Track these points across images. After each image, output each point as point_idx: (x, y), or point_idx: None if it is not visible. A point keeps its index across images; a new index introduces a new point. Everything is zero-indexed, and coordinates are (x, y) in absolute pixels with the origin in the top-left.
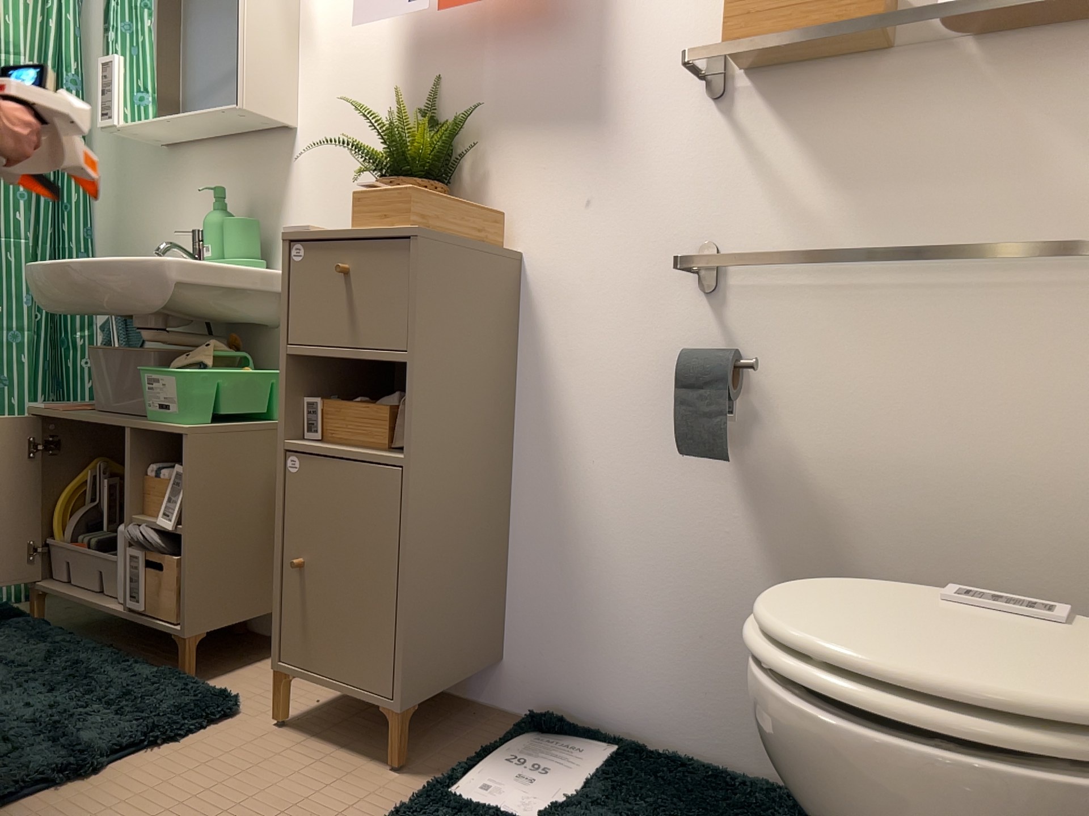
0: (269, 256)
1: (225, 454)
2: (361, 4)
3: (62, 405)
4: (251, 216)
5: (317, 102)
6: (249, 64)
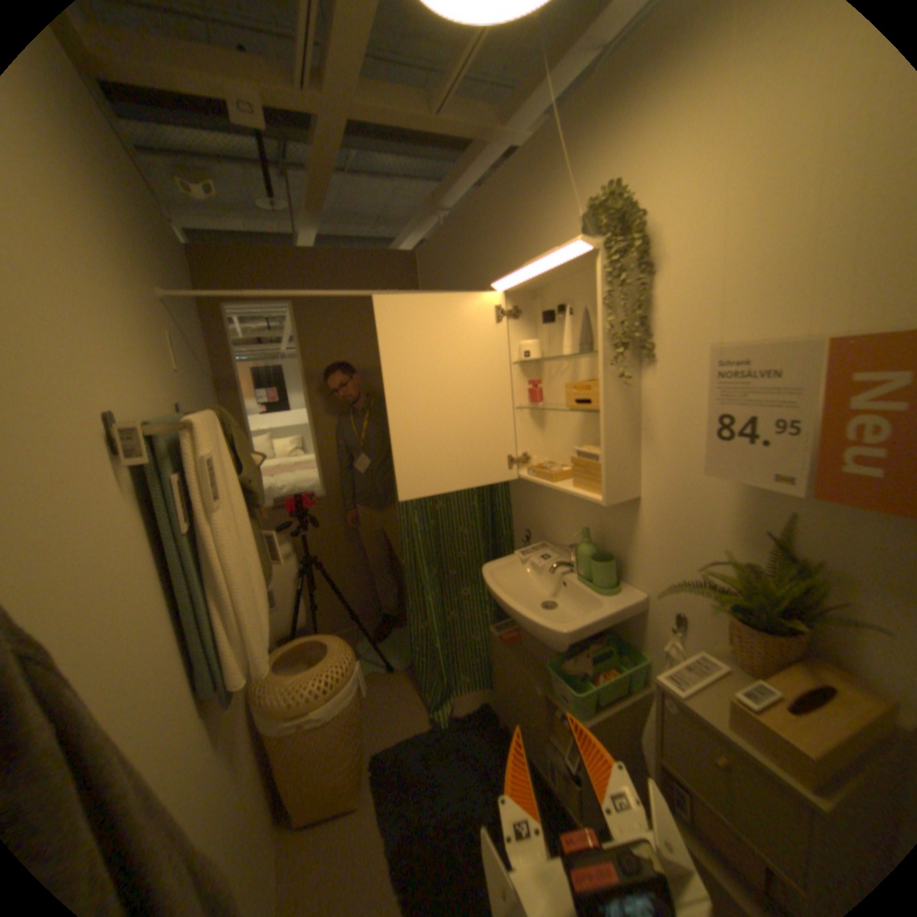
0: (622, 571)
1: (607, 736)
2: (713, 457)
3: (505, 635)
4: (607, 539)
5: (659, 485)
6: (608, 475)
